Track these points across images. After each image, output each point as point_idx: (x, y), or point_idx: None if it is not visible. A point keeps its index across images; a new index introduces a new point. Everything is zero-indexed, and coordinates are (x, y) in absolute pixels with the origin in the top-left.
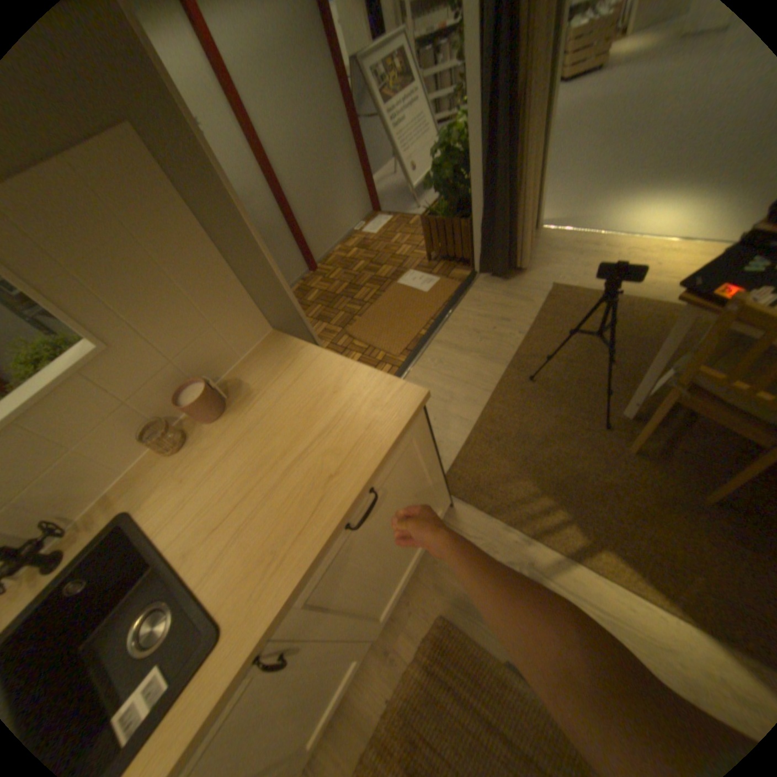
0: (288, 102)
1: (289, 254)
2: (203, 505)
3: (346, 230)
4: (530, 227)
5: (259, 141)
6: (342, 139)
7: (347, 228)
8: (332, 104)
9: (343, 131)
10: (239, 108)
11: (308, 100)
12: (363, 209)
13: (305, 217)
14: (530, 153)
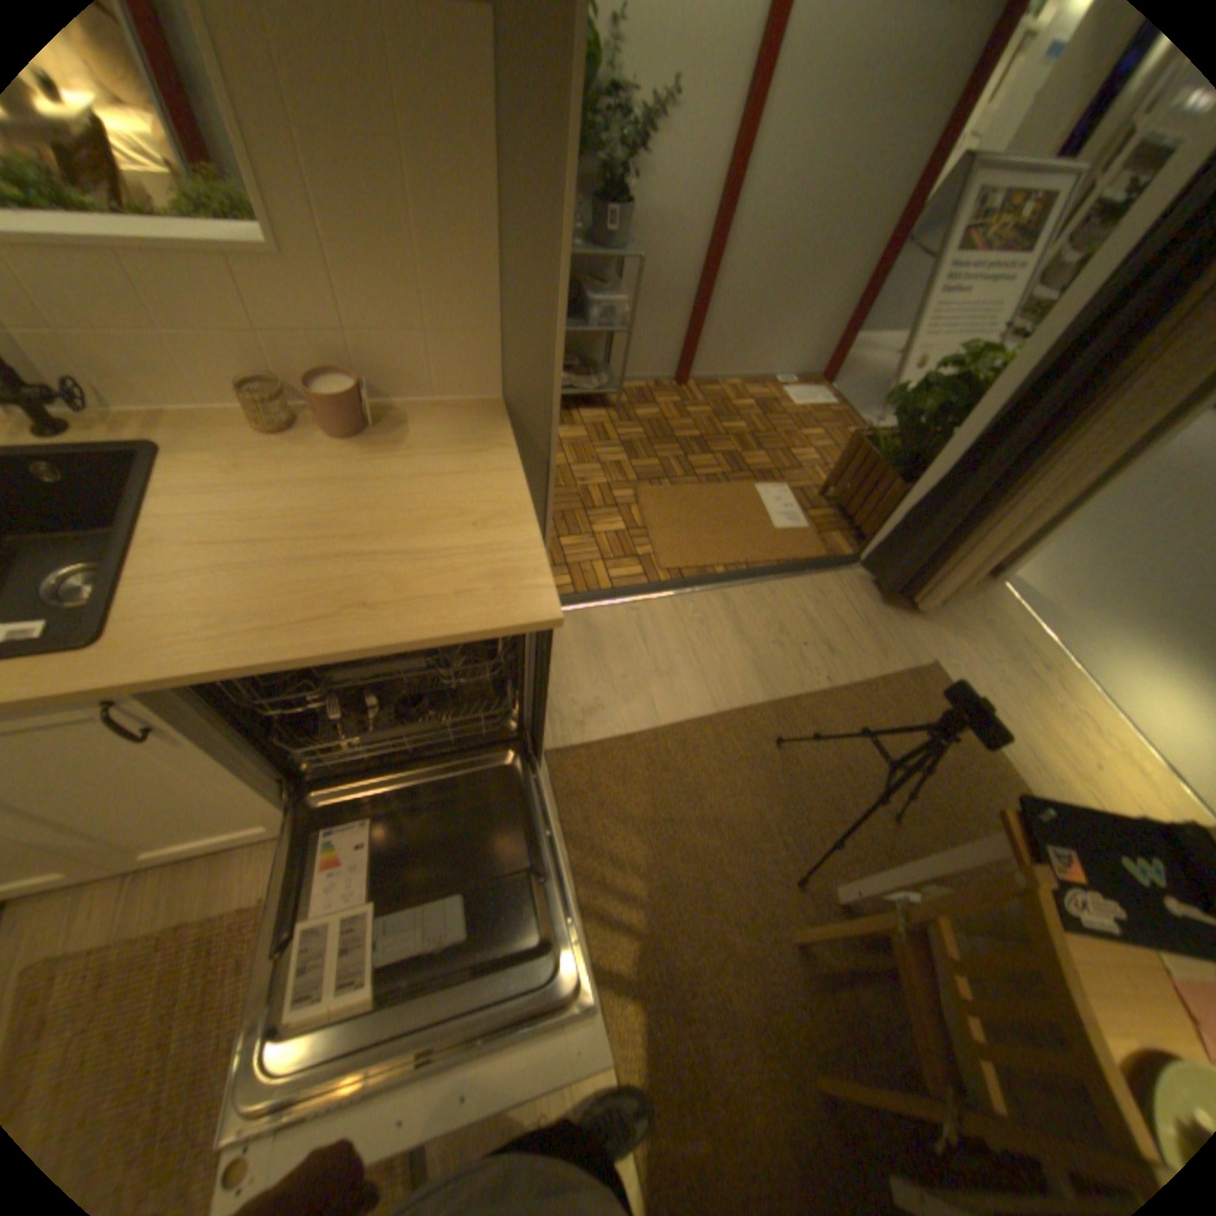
0: (831, 149)
1: (664, 340)
2: (225, 511)
3: (765, 371)
4: (980, 568)
5: (748, 170)
6: (862, 253)
7: (769, 369)
8: (889, 197)
9: (872, 243)
10: (758, 107)
11: (860, 167)
12: (811, 362)
13: (726, 312)
14: (1061, 473)
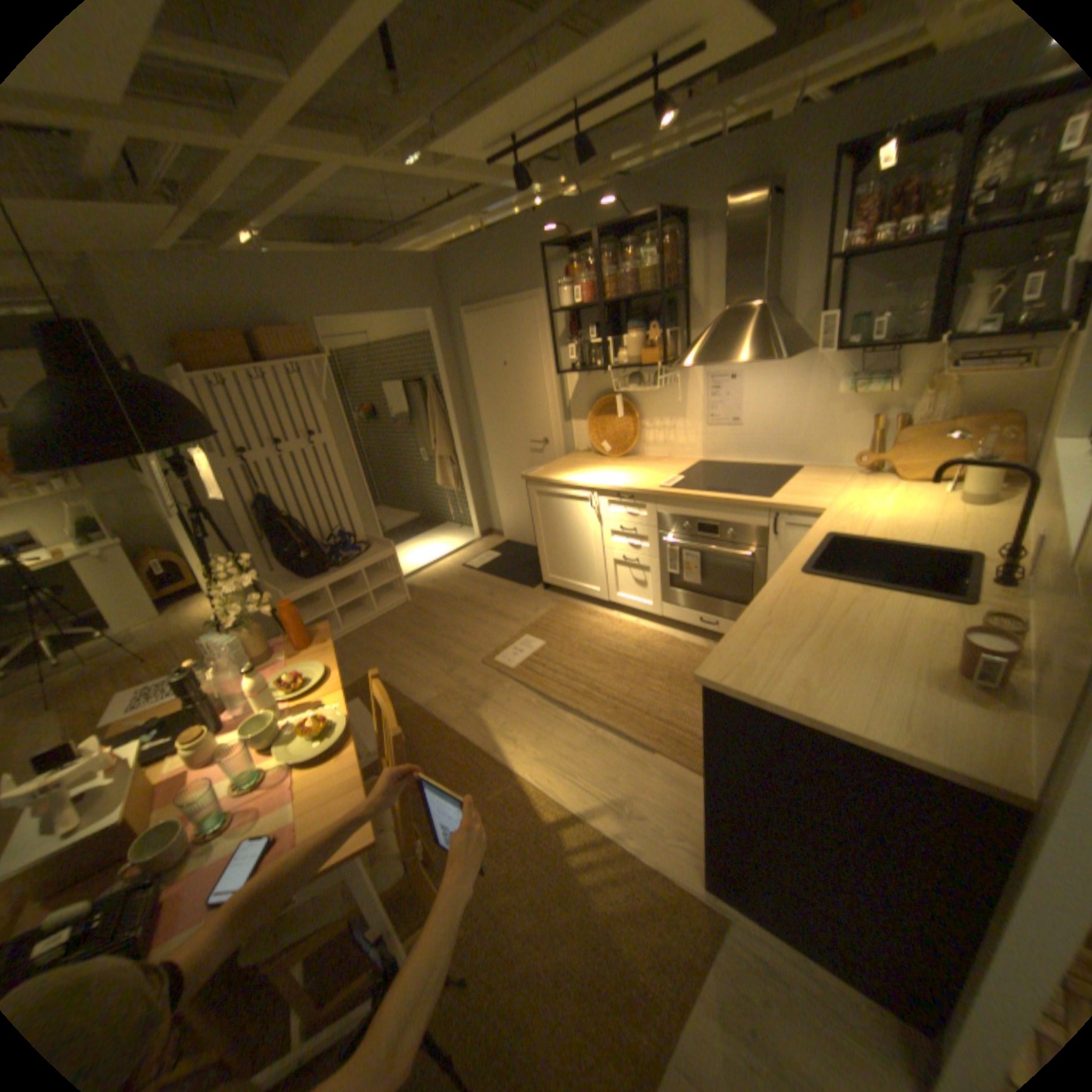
0: None
1: None
2: (885, 614)
3: None
4: None
5: None
6: None
7: None
8: None
9: None
10: None
11: None
12: None
13: None
14: None
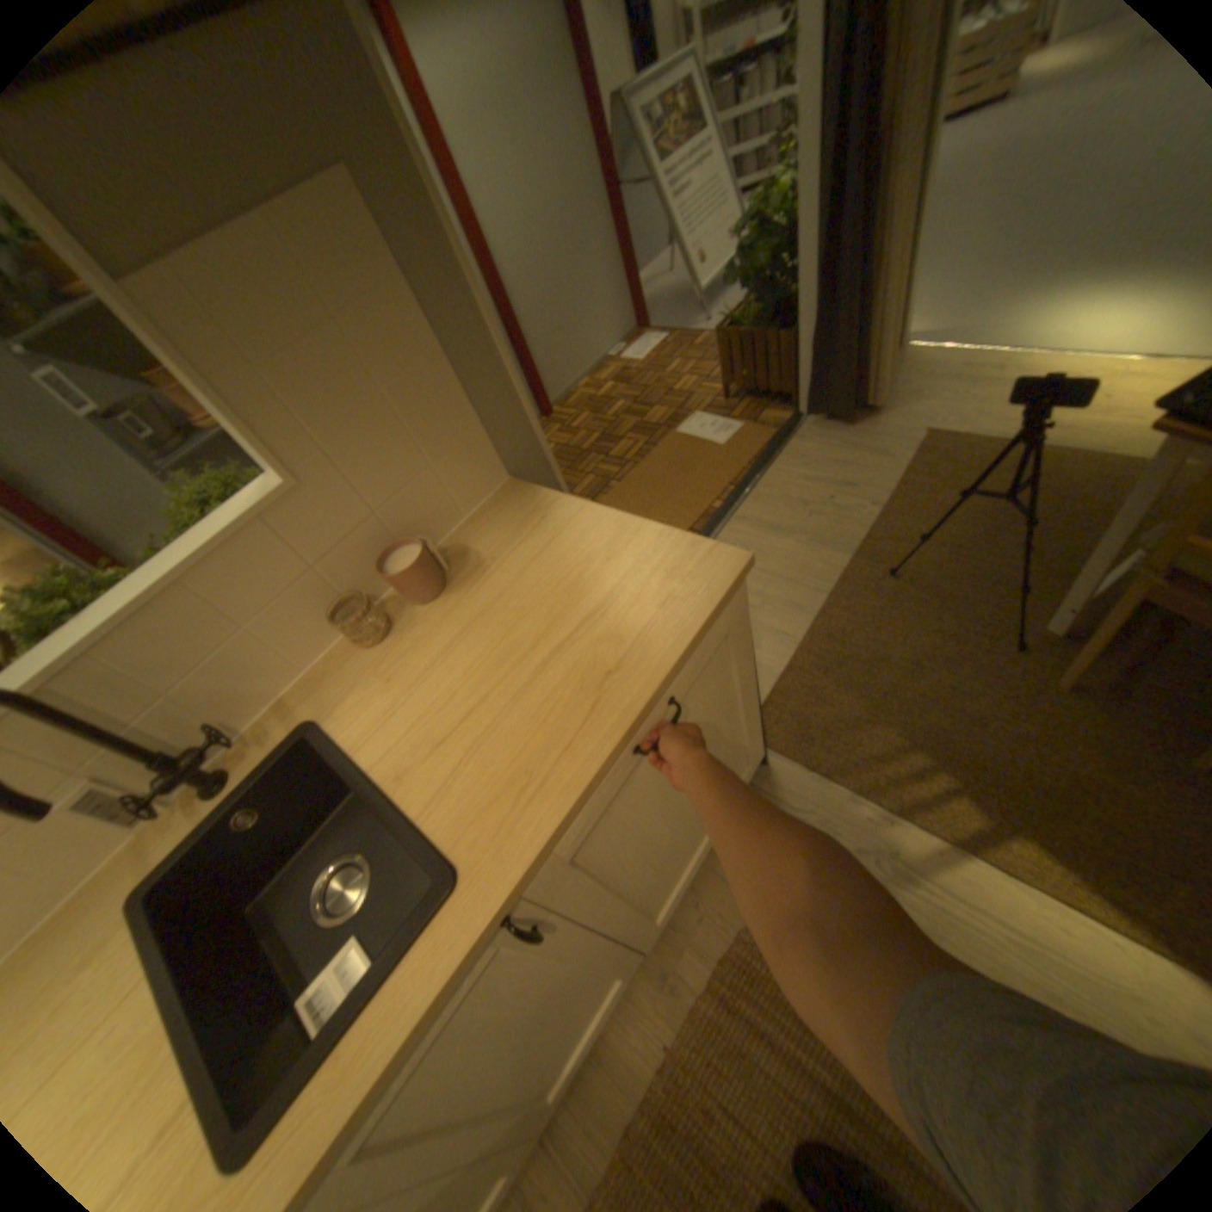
0: (521, 163)
1: None
2: (420, 712)
3: (597, 355)
4: (892, 341)
5: (478, 221)
6: (597, 217)
7: (599, 352)
8: (584, 165)
9: (598, 206)
10: (452, 172)
11: (549, 160)
12: (623, 323)
13: (539, 334)
14: (896, 223)
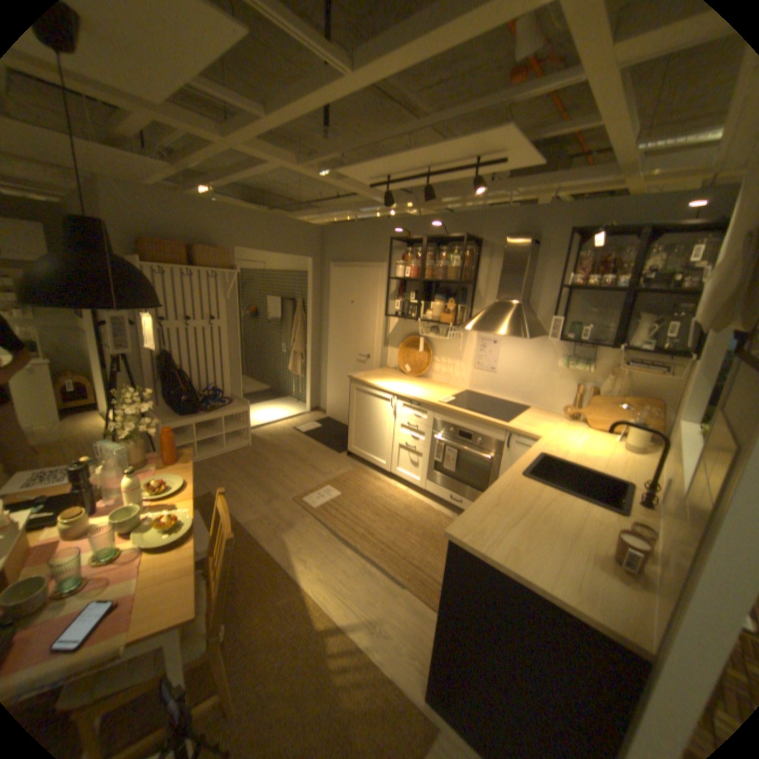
0: None
1: None
2: (572, 512)
3: None
4: None
5: None
6: None
7: None
8: None
9: None
10: None
11: None
12: None
13: None
14: None
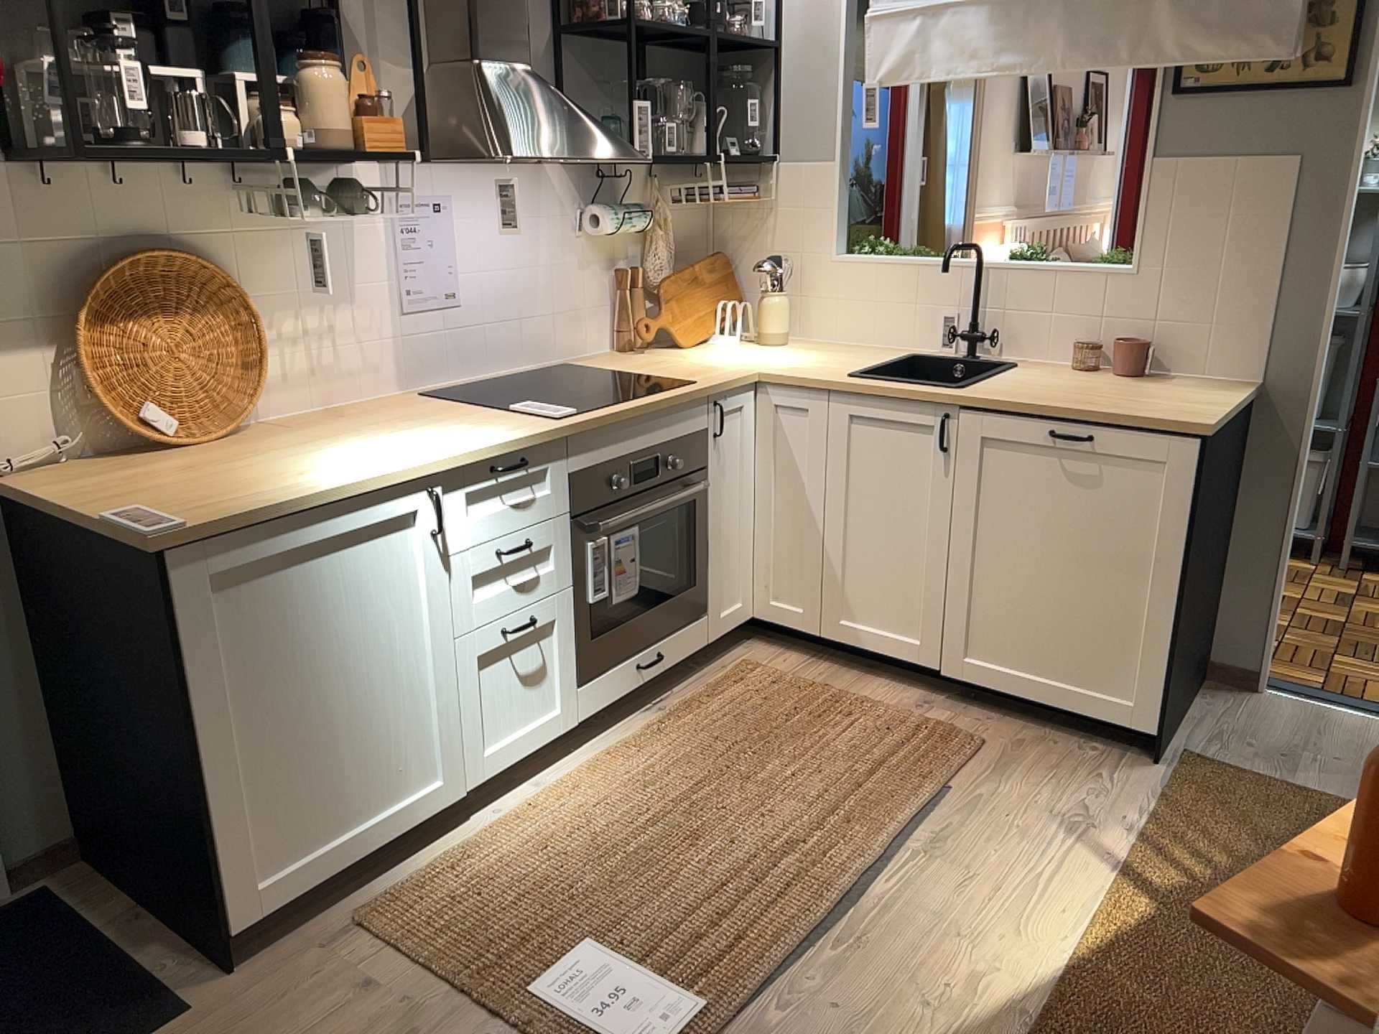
0: None
1: None
2: (1041, 380)
3: None
4: None
5: None
6: None
7: None
8: None
9: None
10: None
11: None
12: None
13: None
14: None
